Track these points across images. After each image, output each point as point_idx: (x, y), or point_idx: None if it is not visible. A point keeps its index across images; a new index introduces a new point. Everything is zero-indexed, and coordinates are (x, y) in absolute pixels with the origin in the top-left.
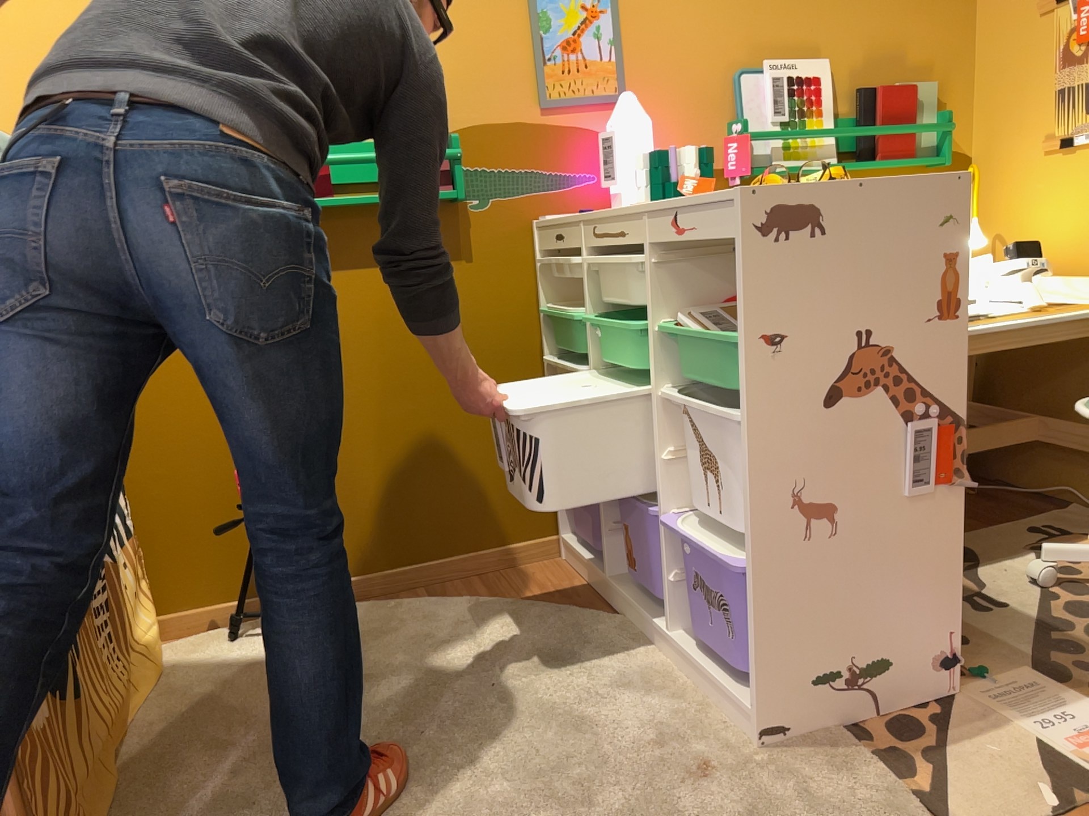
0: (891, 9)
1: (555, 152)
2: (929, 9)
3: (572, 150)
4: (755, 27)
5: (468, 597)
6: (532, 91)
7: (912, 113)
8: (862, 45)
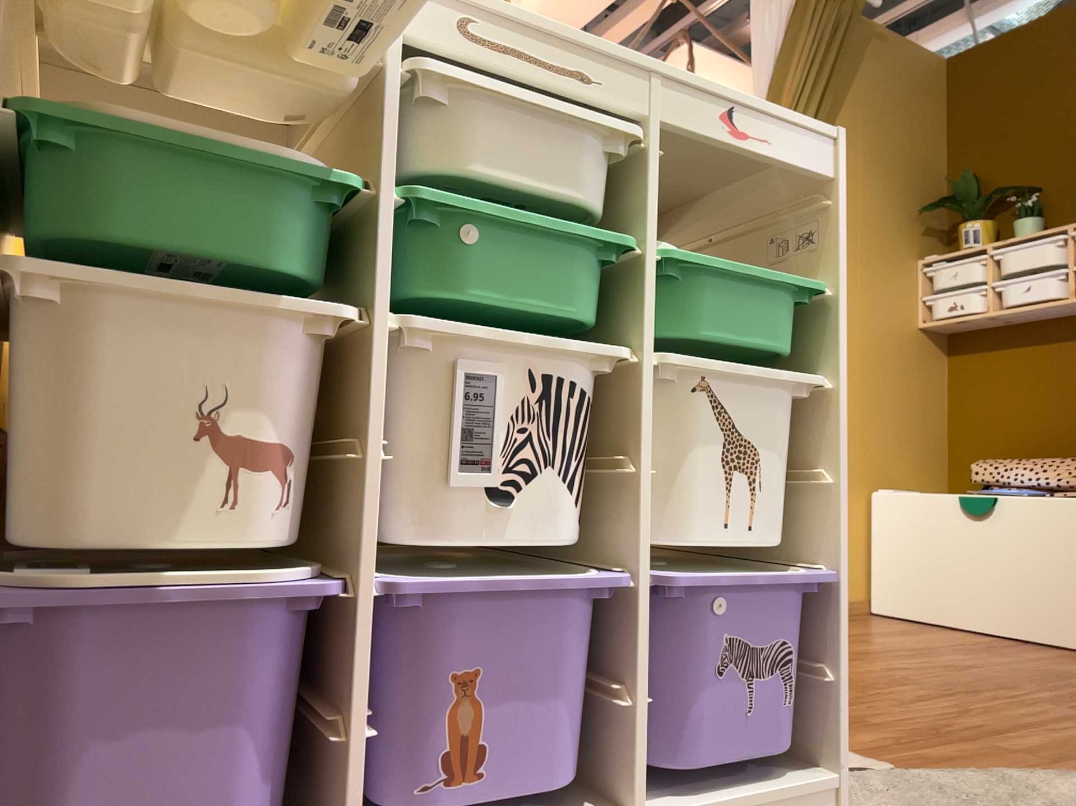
0: None
1: None
2: None
3: None
4: None
5: None
6: None
7: None
8: None
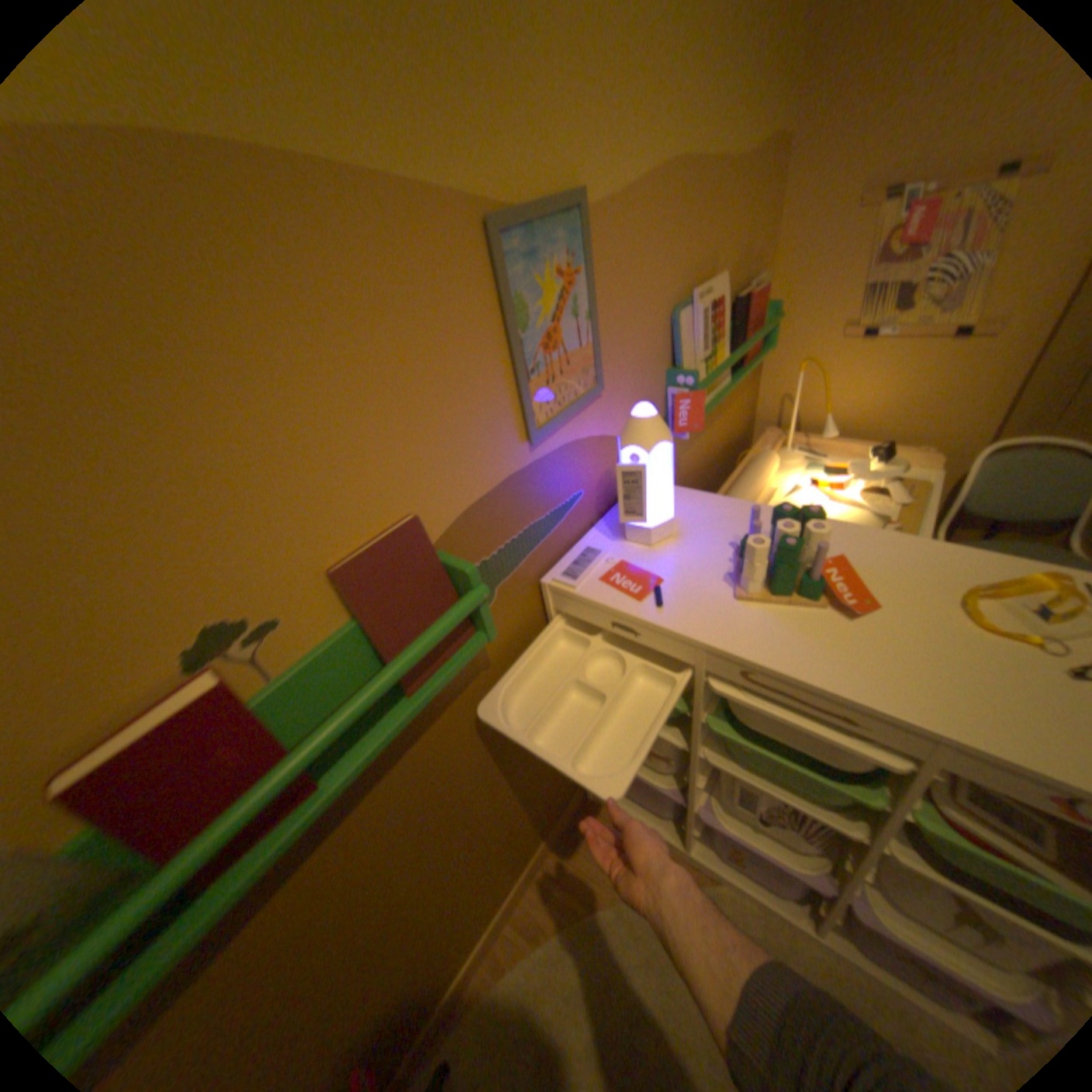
0: (755, 196)
1: (548, 488)
2: (770, 191)
3: (563, 475)
4: (687, 247)
5: (565, 920)
6: (519, 424)
7: (766, 311)
8: (739, 245)
